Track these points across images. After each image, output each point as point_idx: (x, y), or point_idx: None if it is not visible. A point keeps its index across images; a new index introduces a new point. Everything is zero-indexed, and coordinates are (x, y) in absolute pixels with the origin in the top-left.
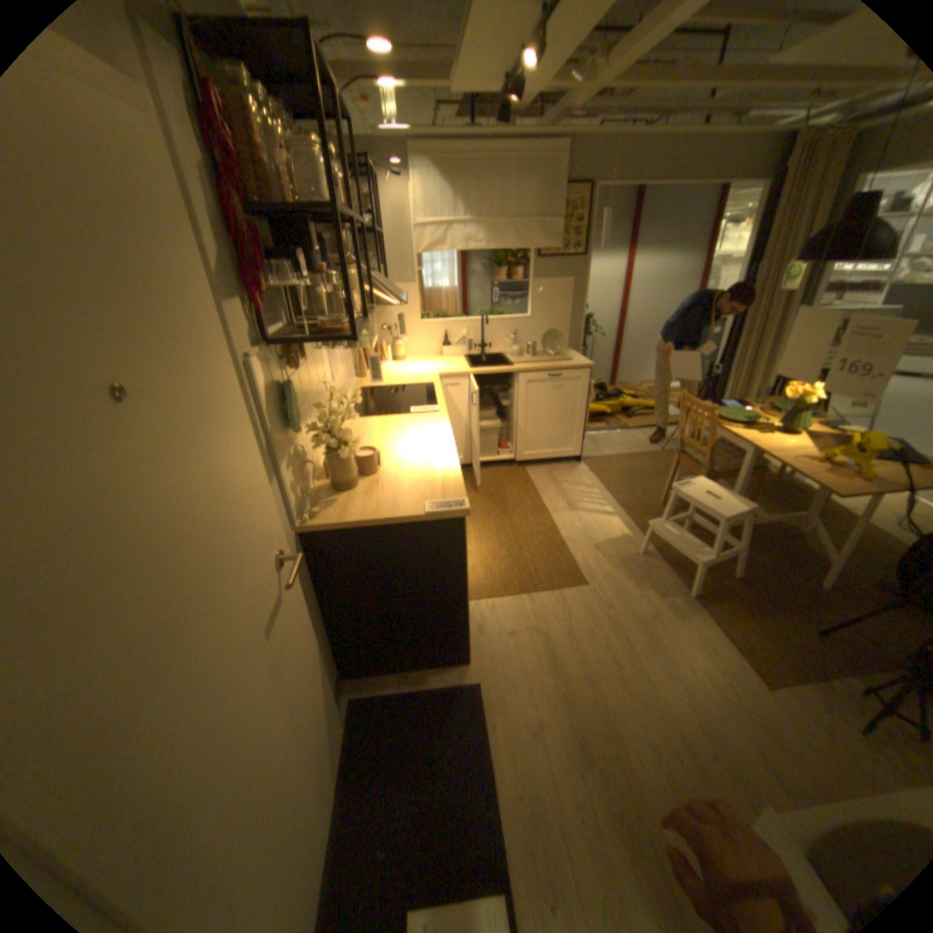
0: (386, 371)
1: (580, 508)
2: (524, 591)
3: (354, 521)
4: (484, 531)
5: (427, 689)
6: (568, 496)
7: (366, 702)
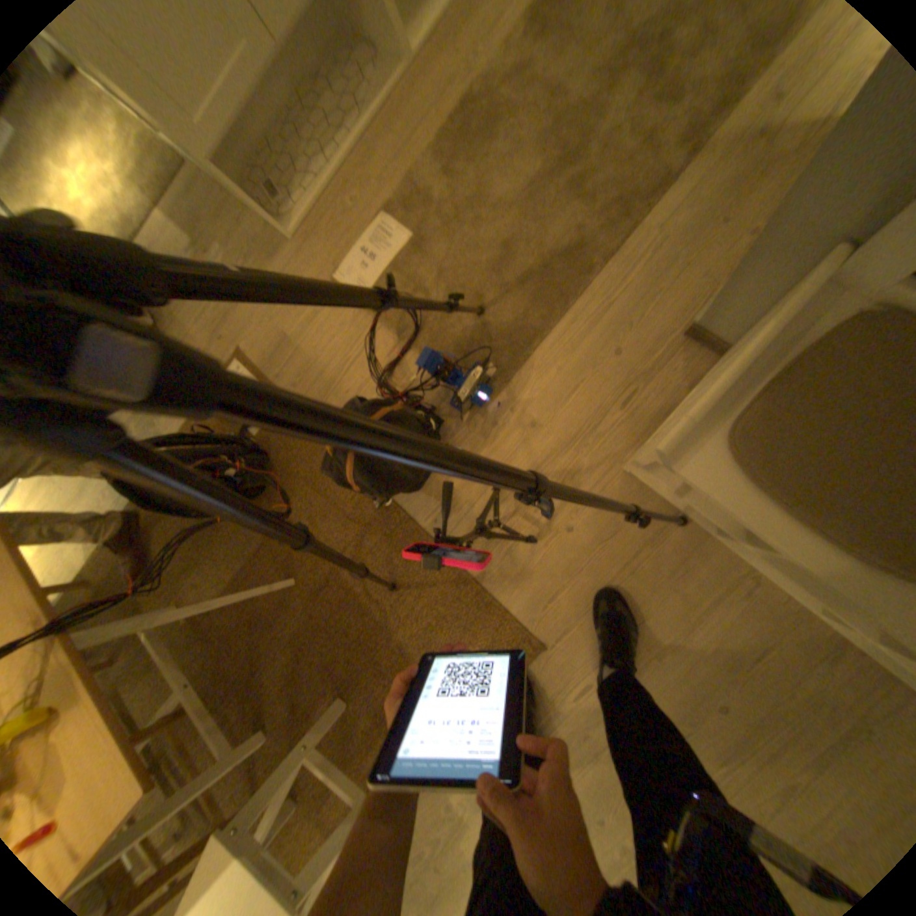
0: None
1: None
2: None
3: None
4: None
5: None
6: None
7: None
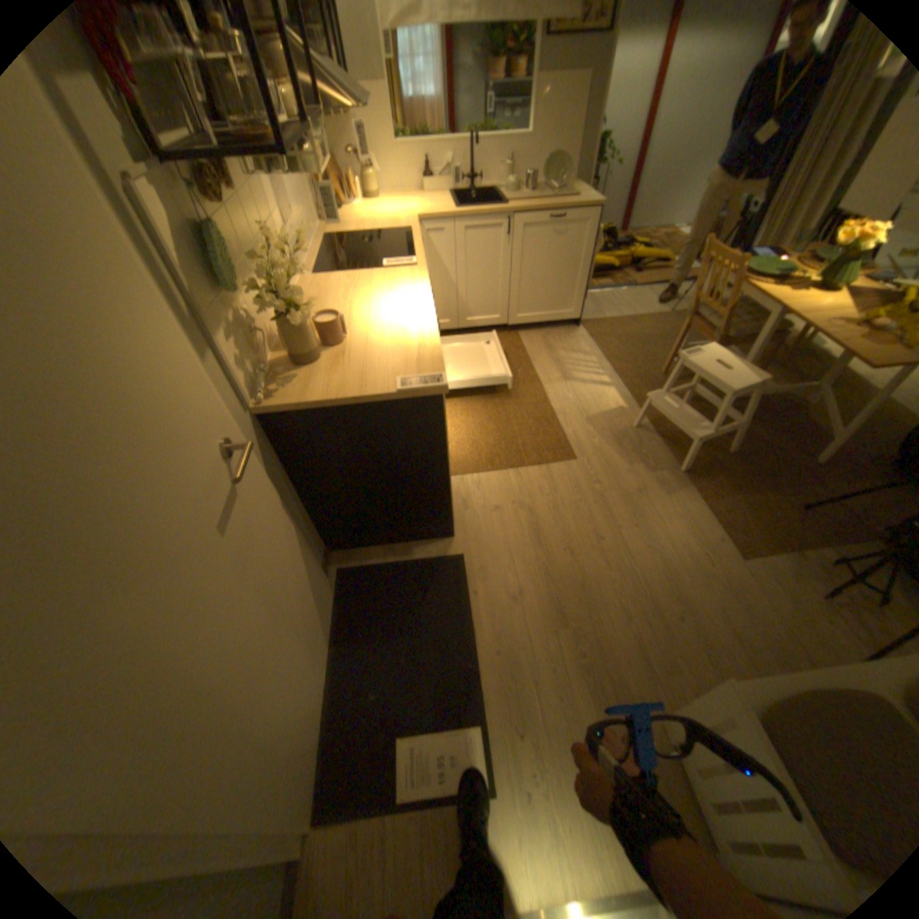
0: (356, 213)
1: (575, 378)
2: (511, 466)
3: (316, 401)
4: (472, 404)
5: (413, 559)
6: (563, 365)
7: (355, 571)
